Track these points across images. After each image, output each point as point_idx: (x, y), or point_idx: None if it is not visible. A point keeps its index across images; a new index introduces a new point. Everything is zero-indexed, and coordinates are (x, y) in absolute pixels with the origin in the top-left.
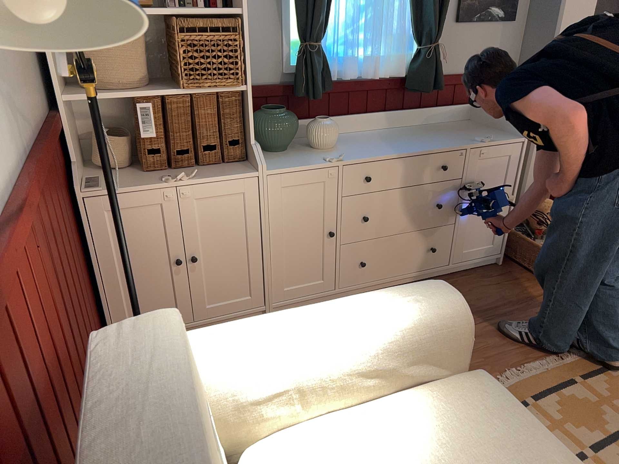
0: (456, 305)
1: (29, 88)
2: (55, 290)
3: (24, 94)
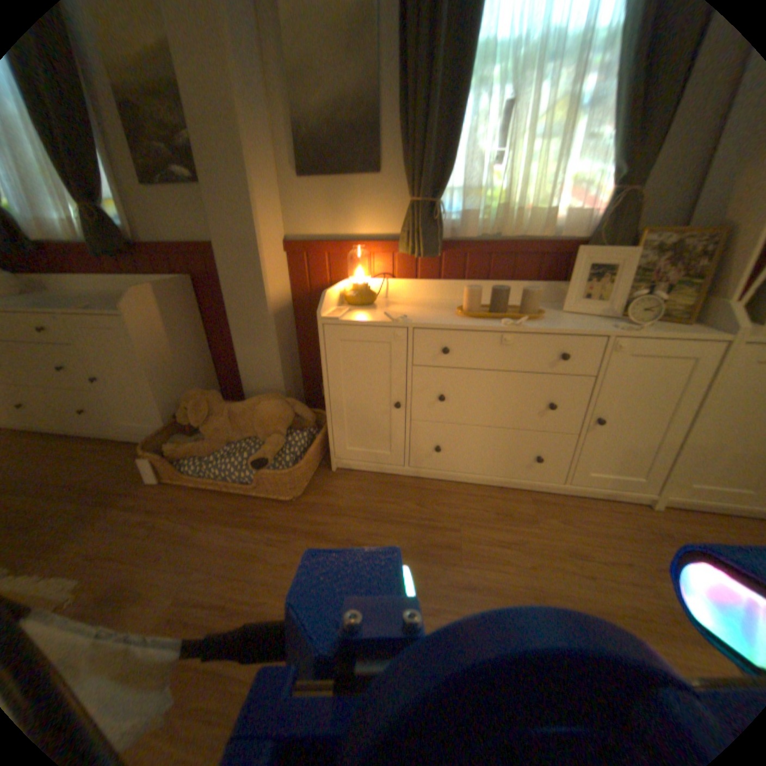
0: None
1: None
2: None
3: None
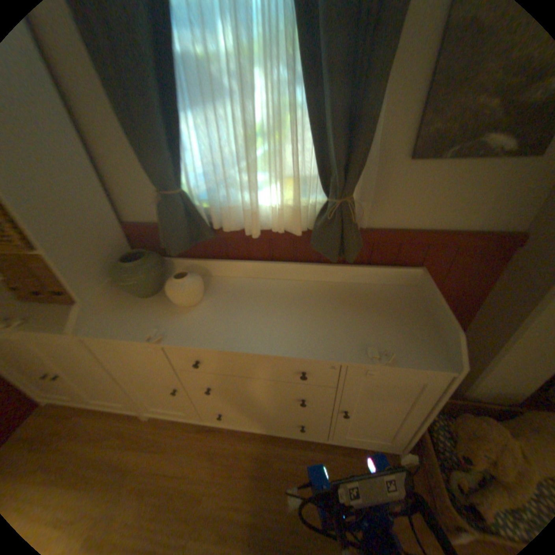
0: None
1: None
2: None
3: None
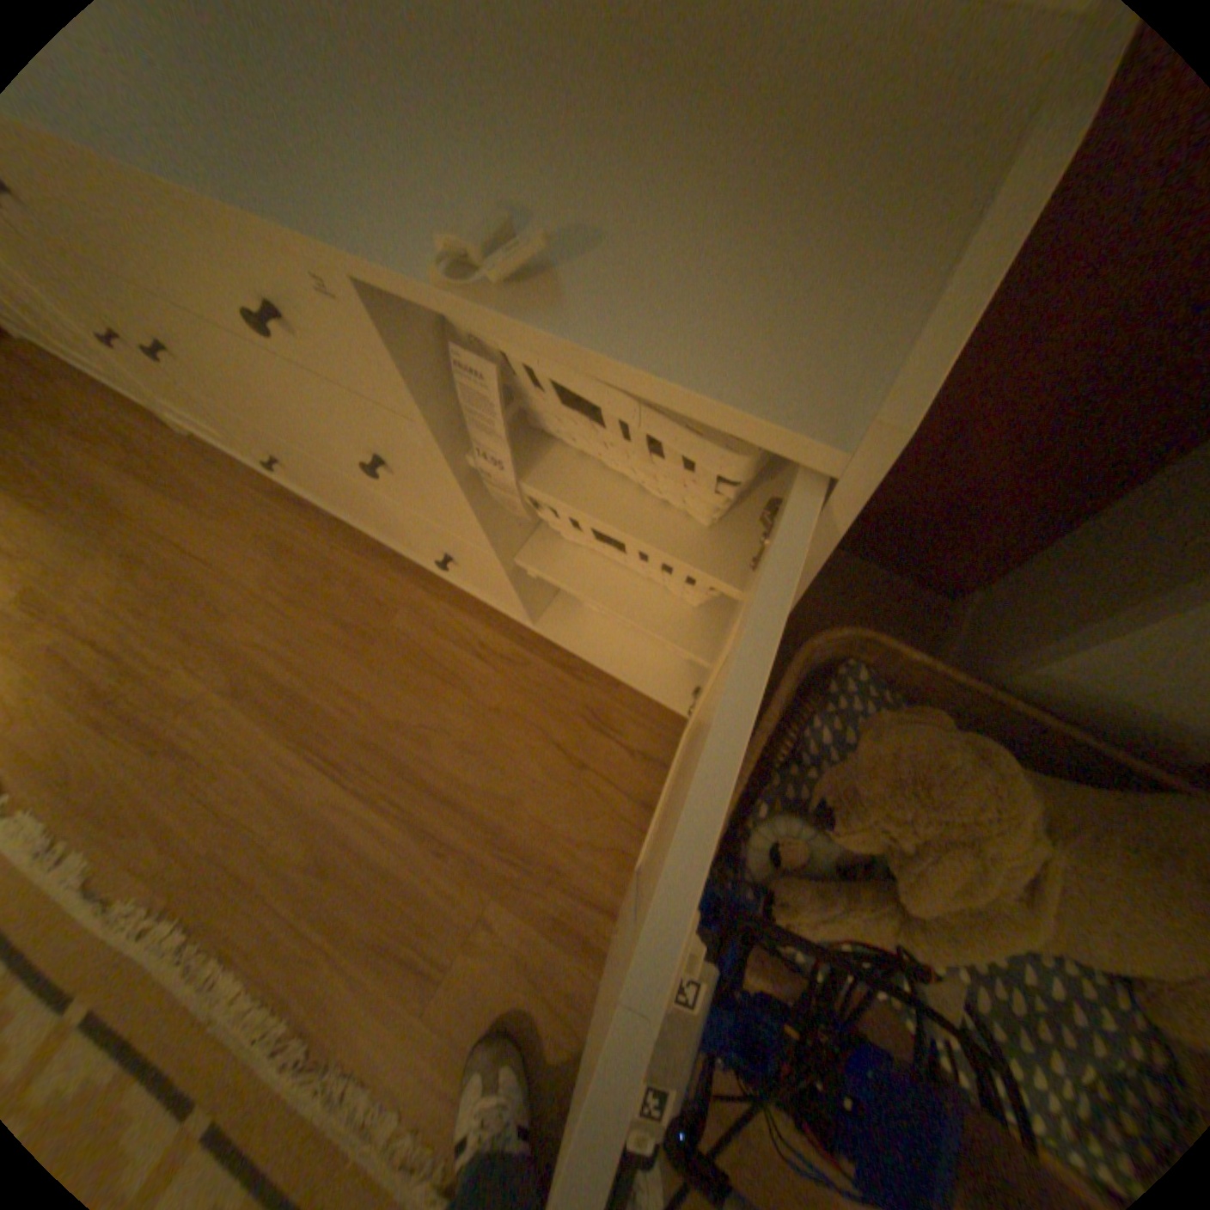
0: None
1: None
2: None
3: None
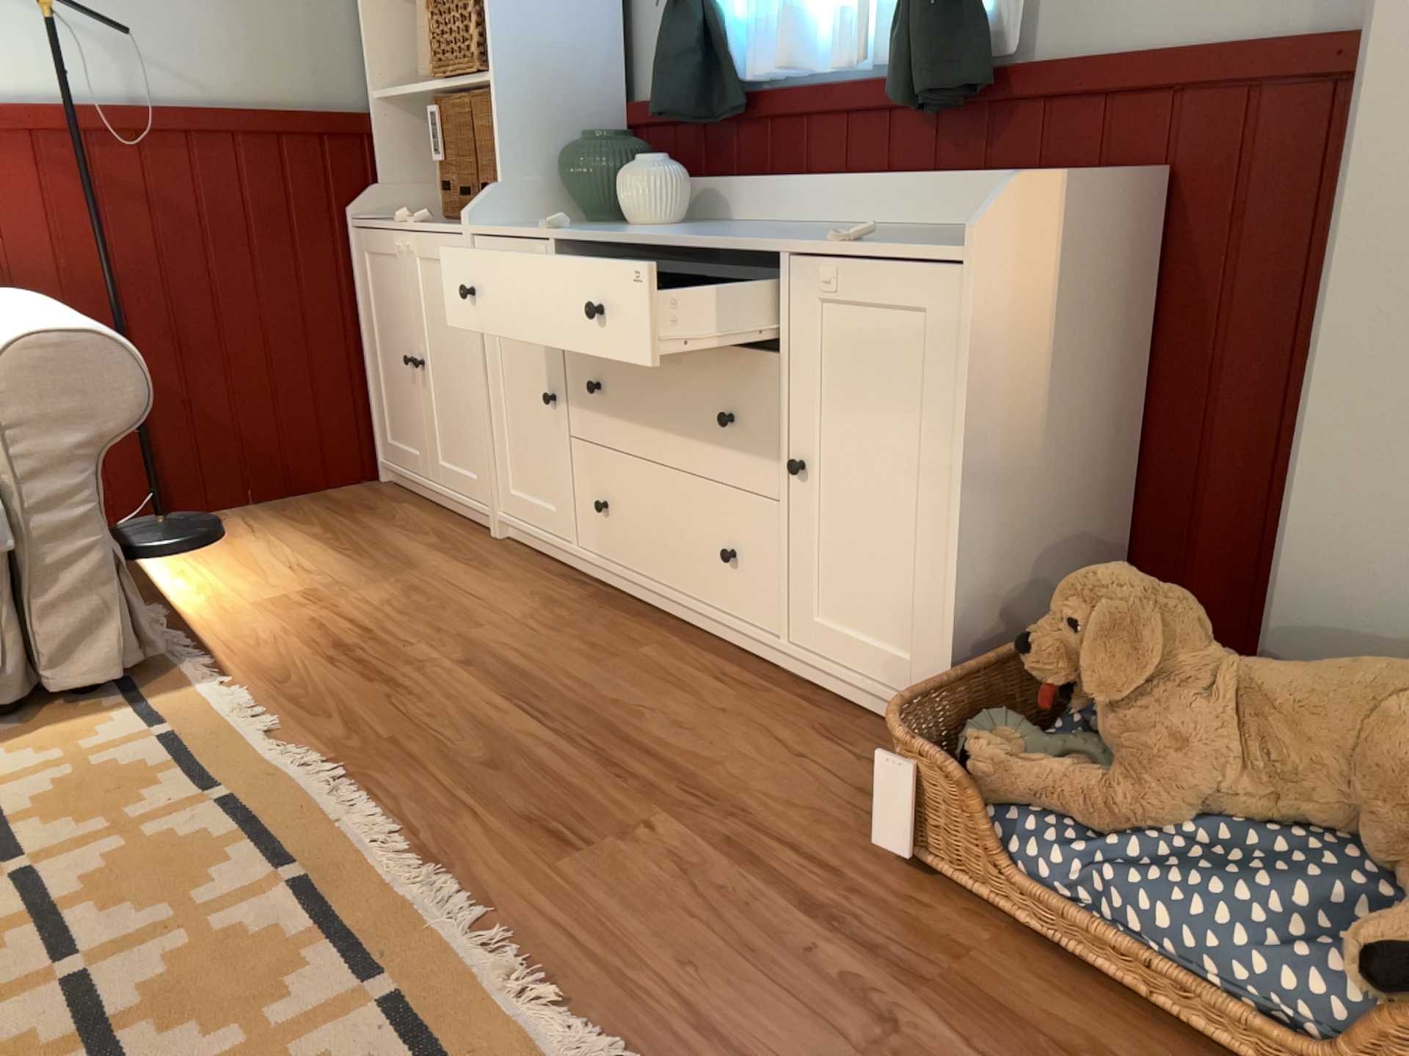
0: (16, 339)
1: (269, 65)
2: (116, 253)
3: (229, 62)
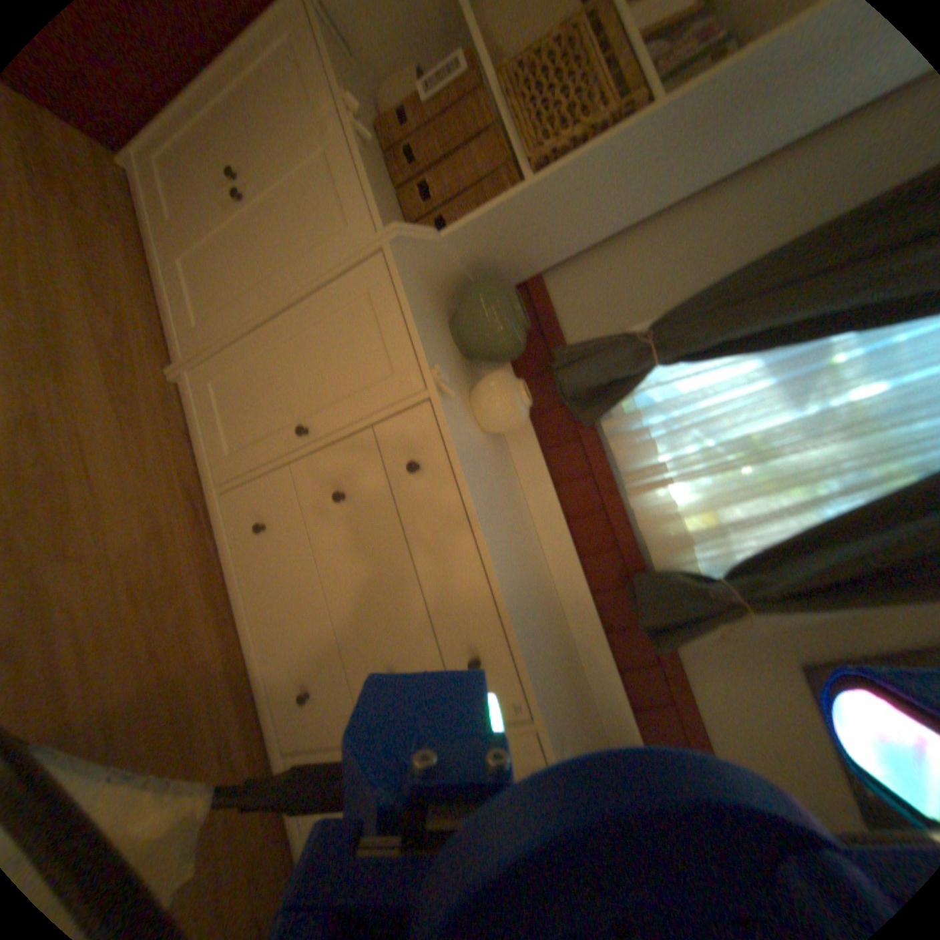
0: None
1: None
2: None
3: None
